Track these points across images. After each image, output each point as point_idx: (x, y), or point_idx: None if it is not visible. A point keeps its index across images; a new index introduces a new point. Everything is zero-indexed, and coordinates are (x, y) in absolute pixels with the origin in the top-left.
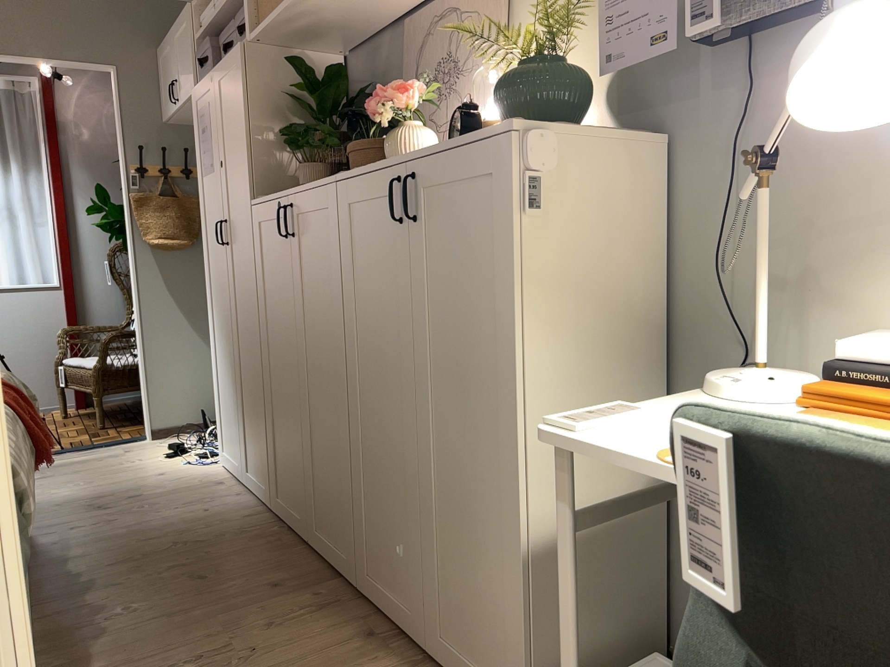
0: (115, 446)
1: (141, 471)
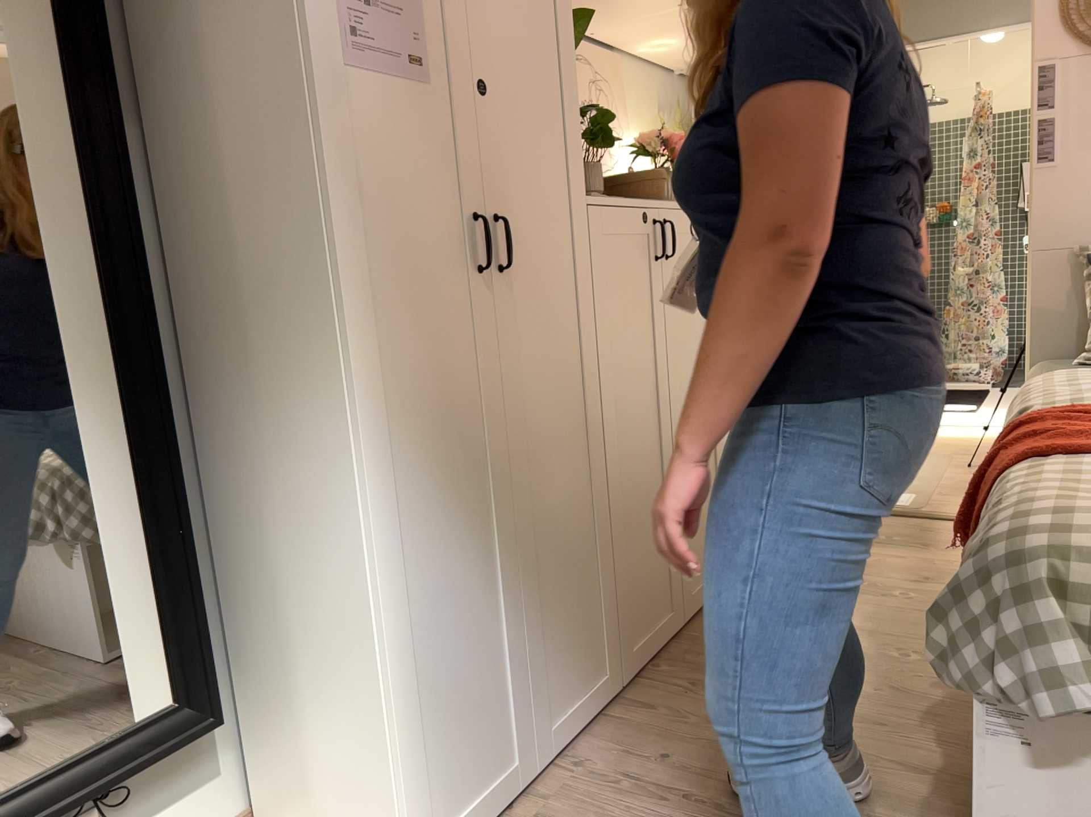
0: None
1: None
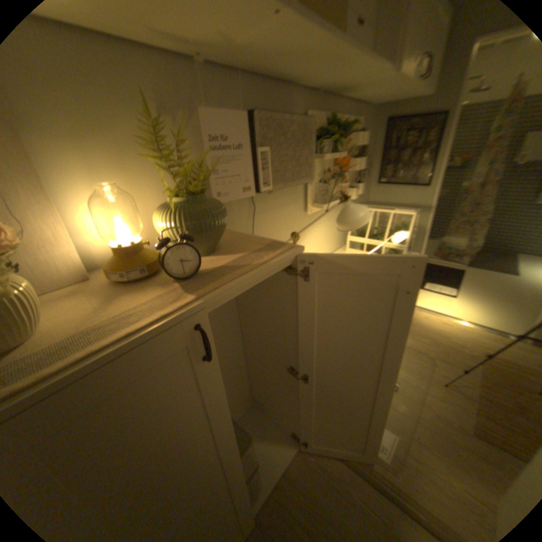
0: None
1: None
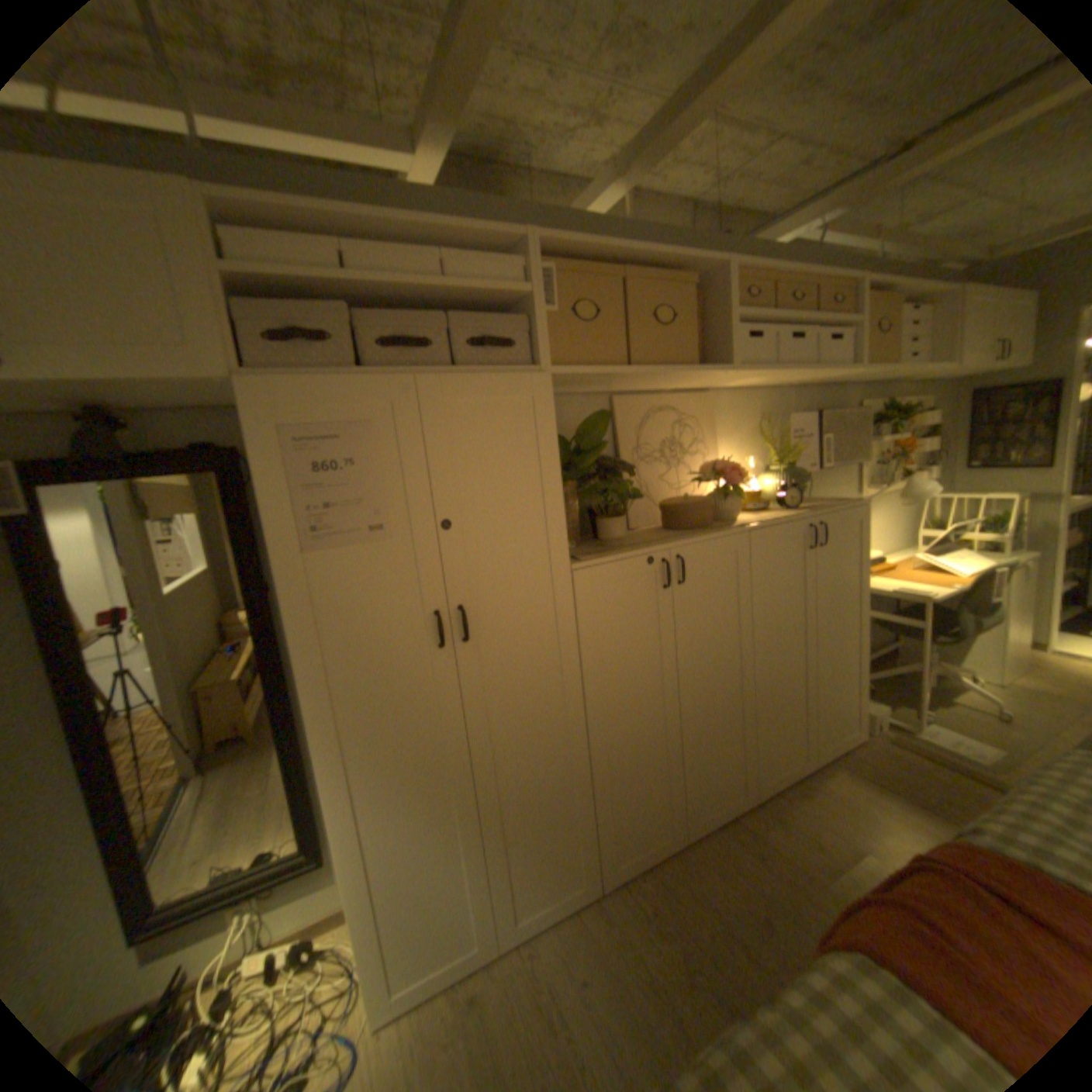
0: None
1: None
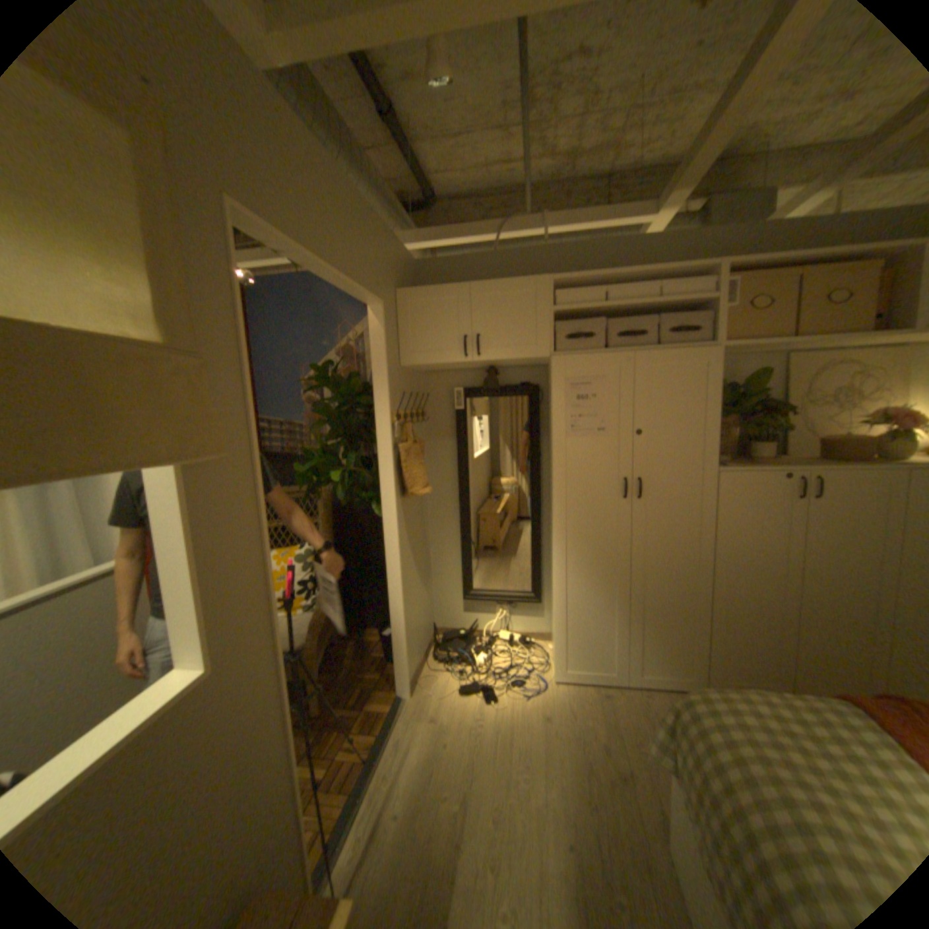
0: (401, 725)
1: (525, 730)
